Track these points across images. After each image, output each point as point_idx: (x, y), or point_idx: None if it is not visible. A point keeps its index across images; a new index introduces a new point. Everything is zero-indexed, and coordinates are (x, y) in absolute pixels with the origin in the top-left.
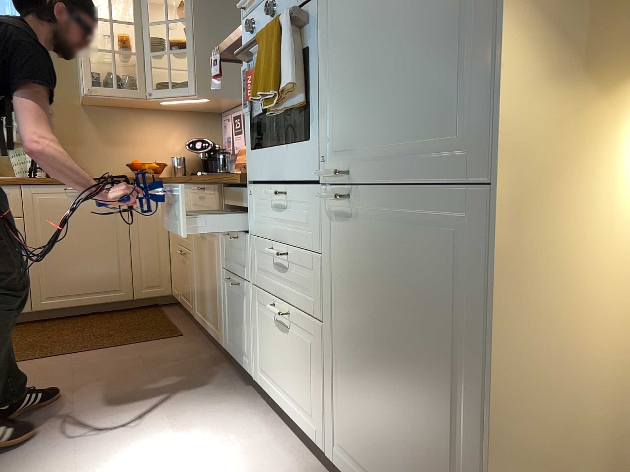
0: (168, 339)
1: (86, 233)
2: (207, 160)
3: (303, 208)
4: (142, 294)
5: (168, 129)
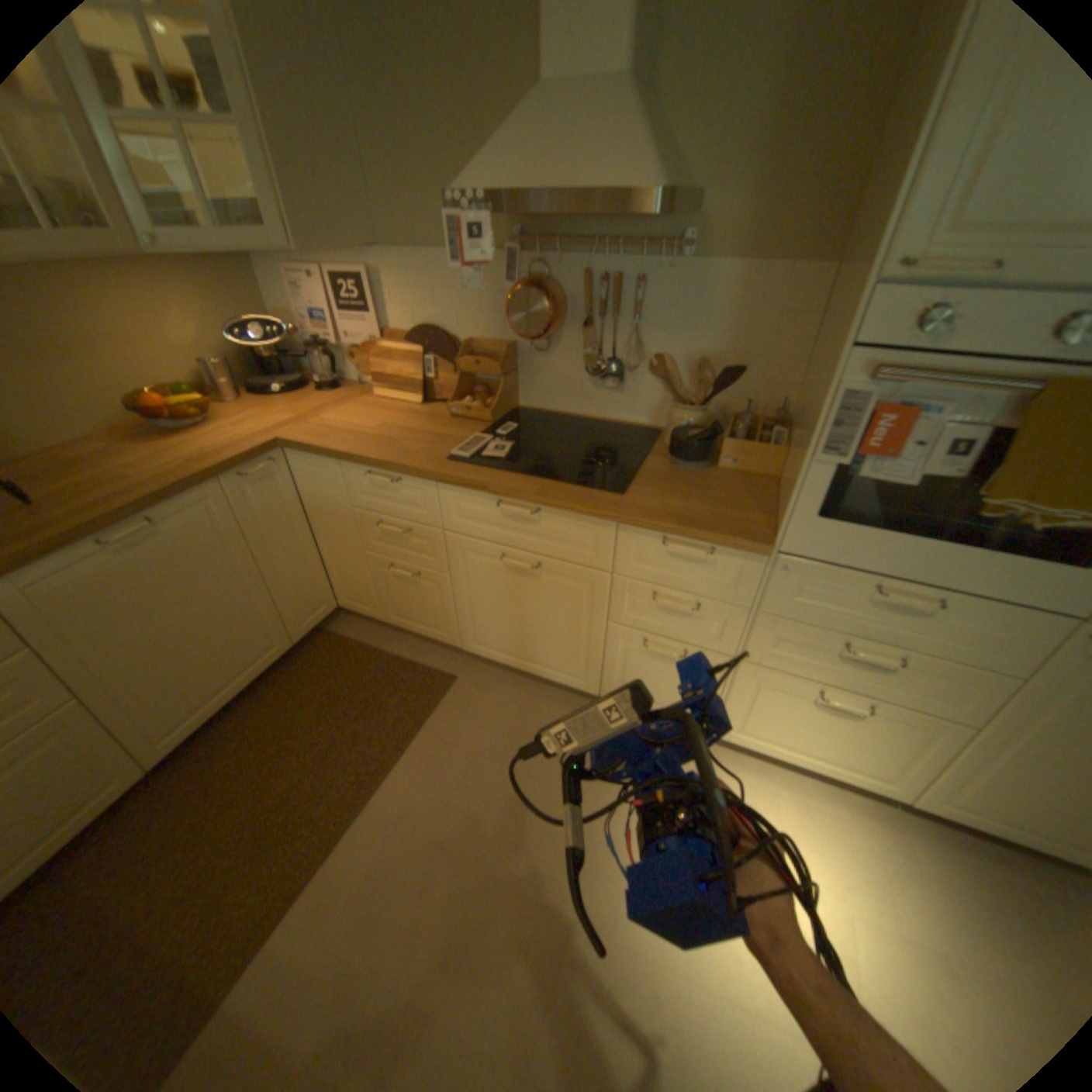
0: (448, 694)
1: (182, 601)
2: (270, 356)
3: (986, 625)
4: (302, 632)
5: (154, 297)
